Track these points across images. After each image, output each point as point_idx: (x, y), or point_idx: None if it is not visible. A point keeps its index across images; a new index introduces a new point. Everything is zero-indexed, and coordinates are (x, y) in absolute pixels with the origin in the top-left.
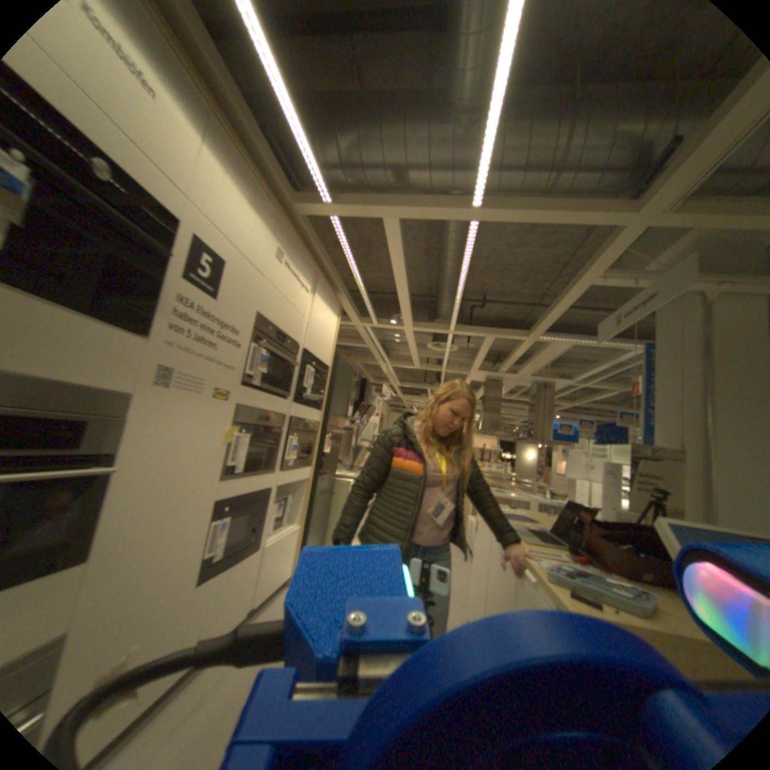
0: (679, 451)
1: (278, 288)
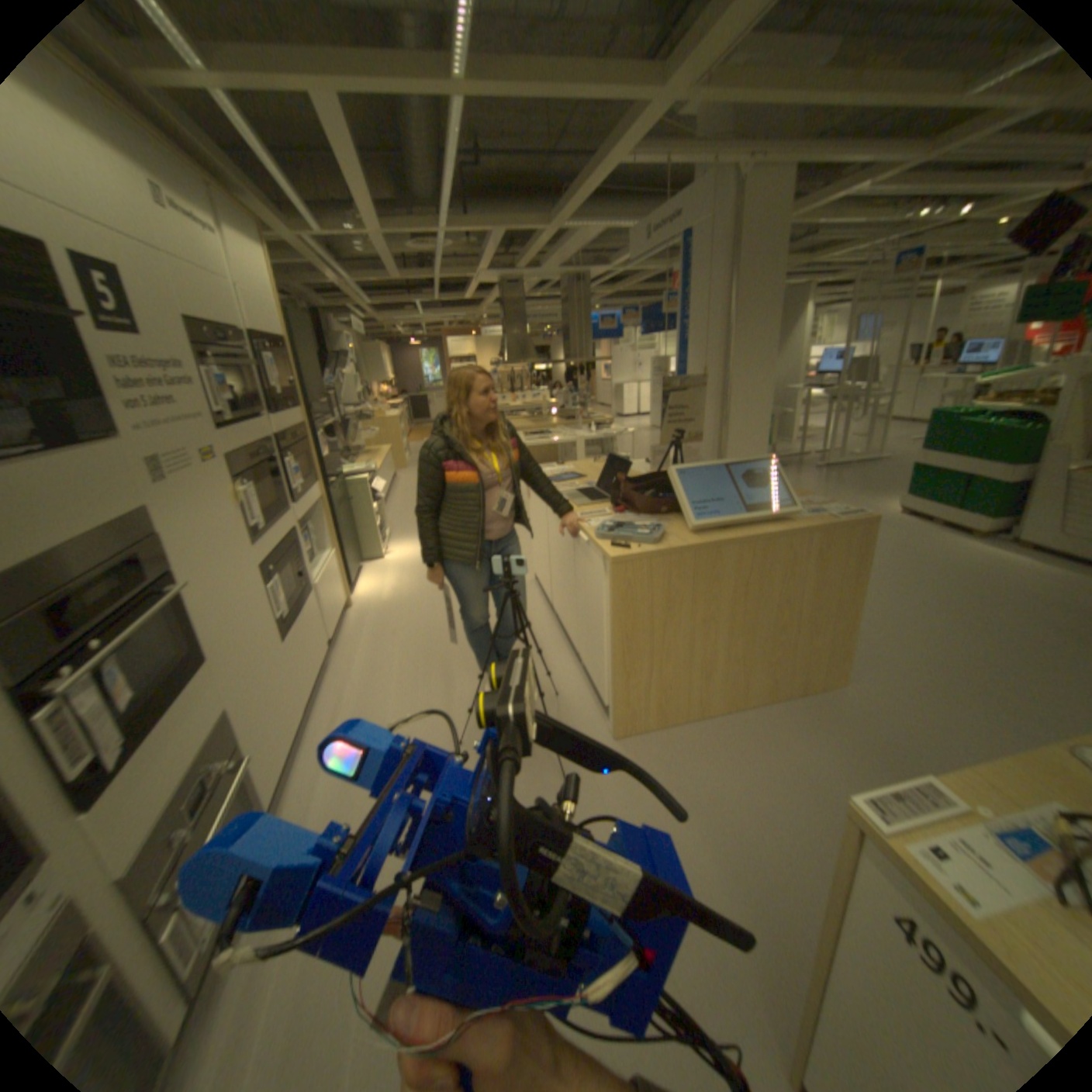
0: (705, 373)
1: (185, 258)
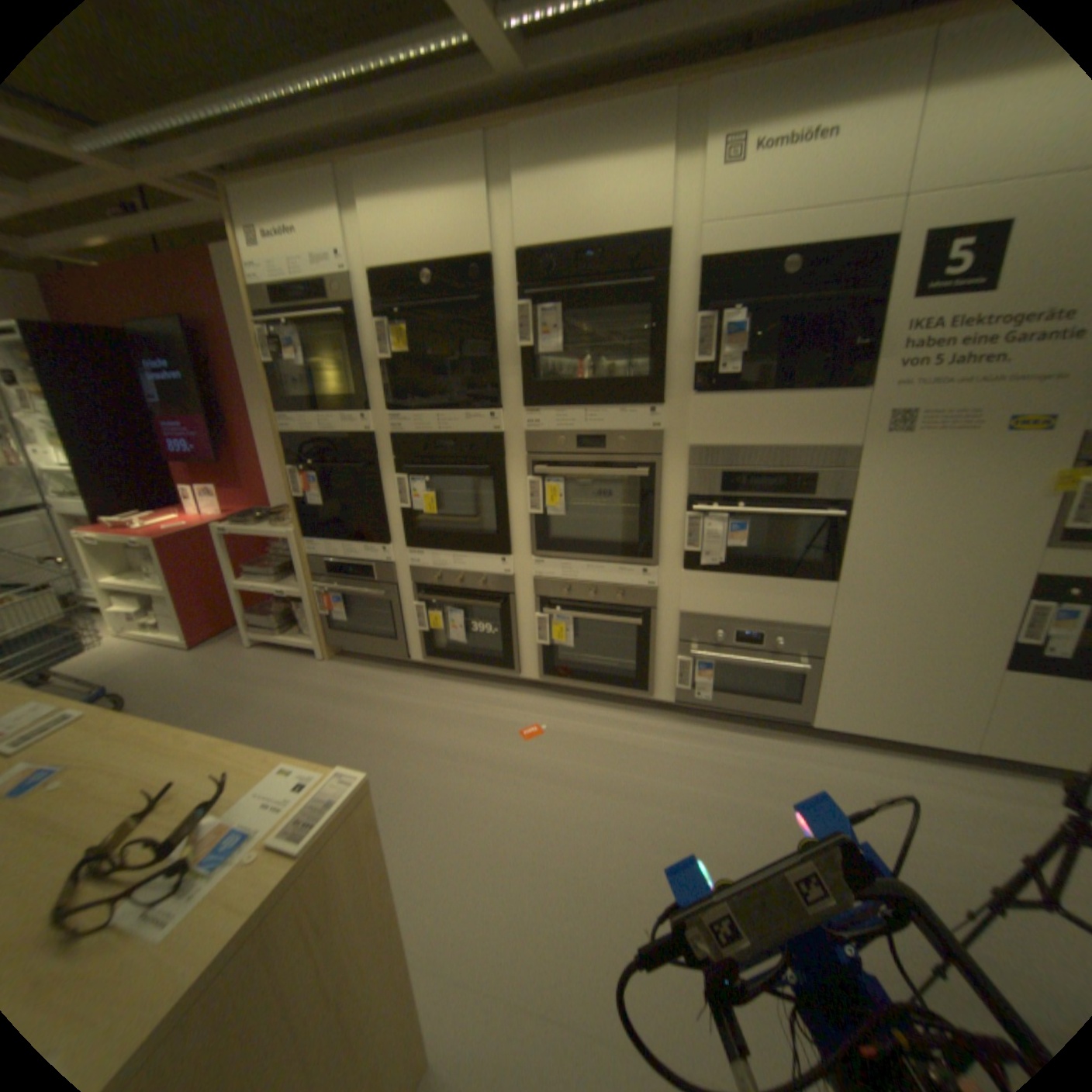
0: None
1: None
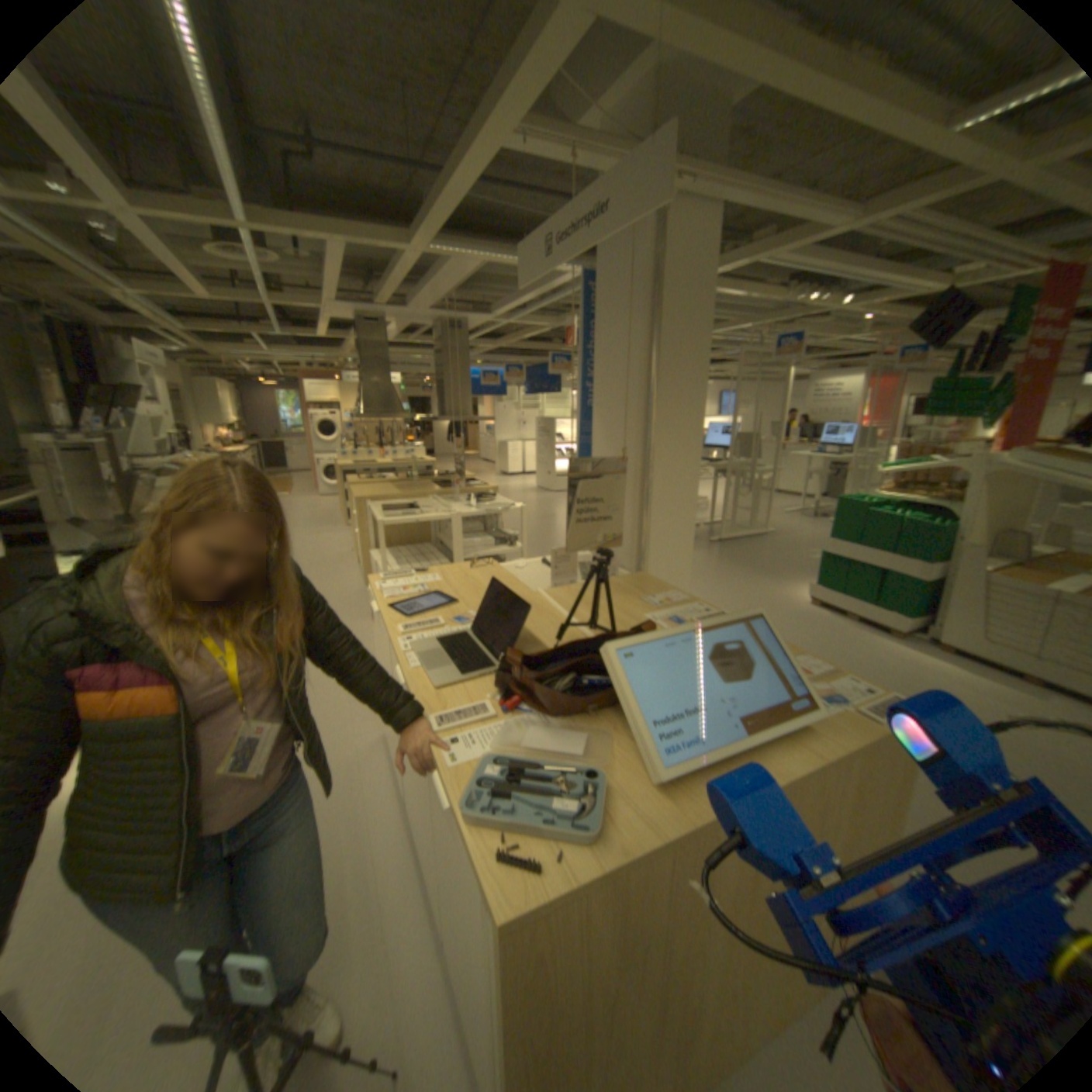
0: (617, 451)
1: None
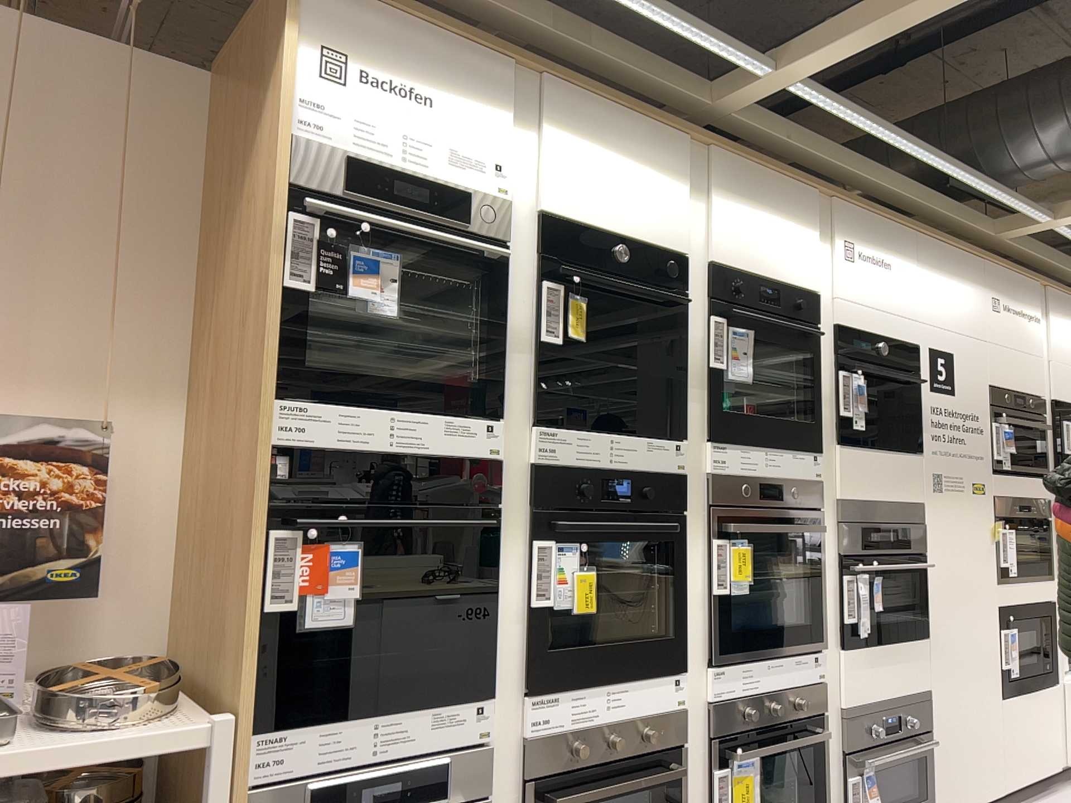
0: None
1: (1000, 344)
